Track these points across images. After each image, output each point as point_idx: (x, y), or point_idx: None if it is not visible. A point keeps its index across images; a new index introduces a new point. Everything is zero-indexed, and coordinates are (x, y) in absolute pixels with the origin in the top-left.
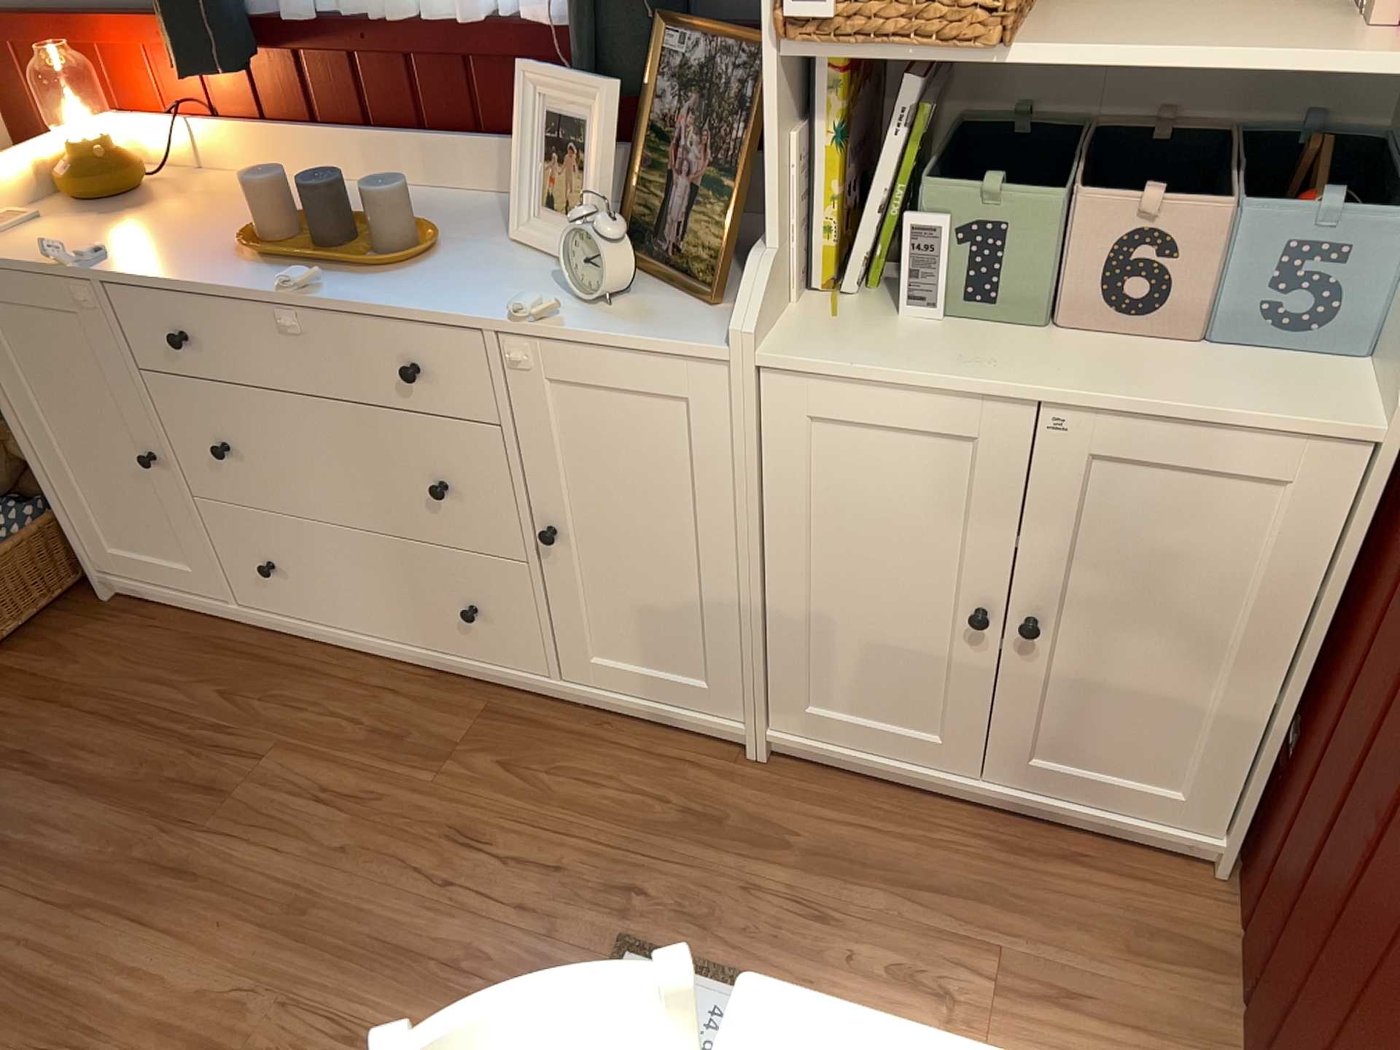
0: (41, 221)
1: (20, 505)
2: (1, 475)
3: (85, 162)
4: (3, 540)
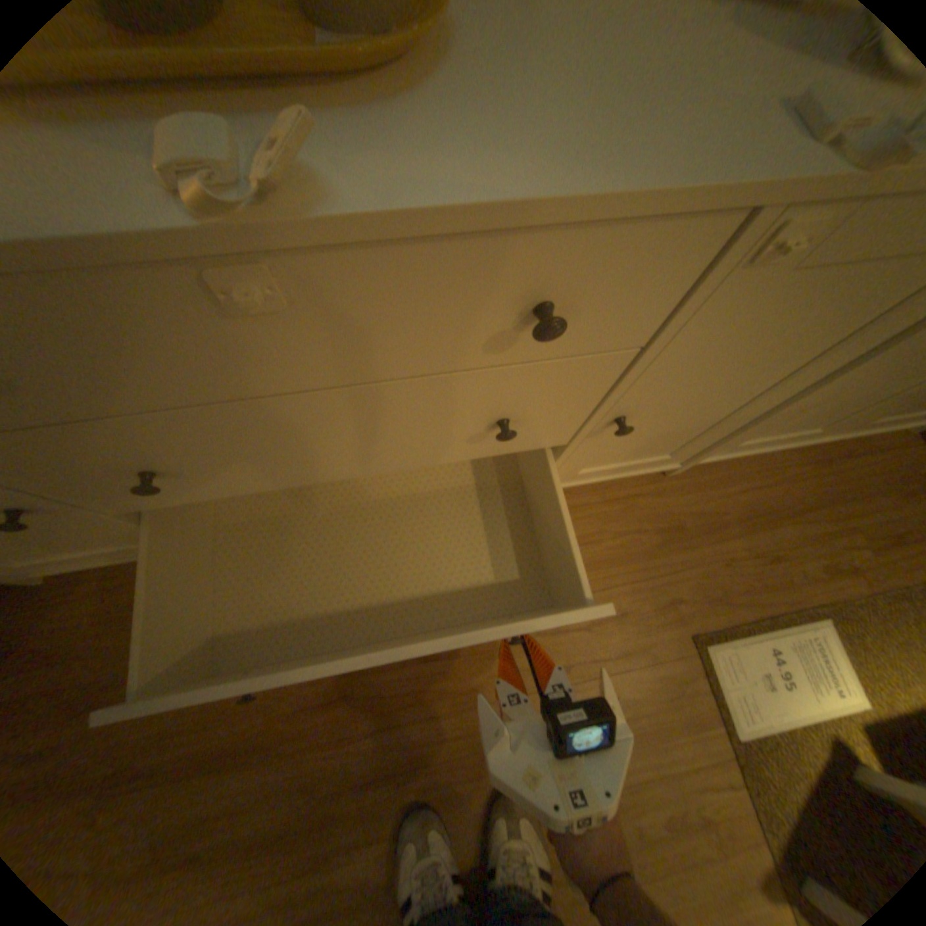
0: None
1: None
2: None
3: None
4: None
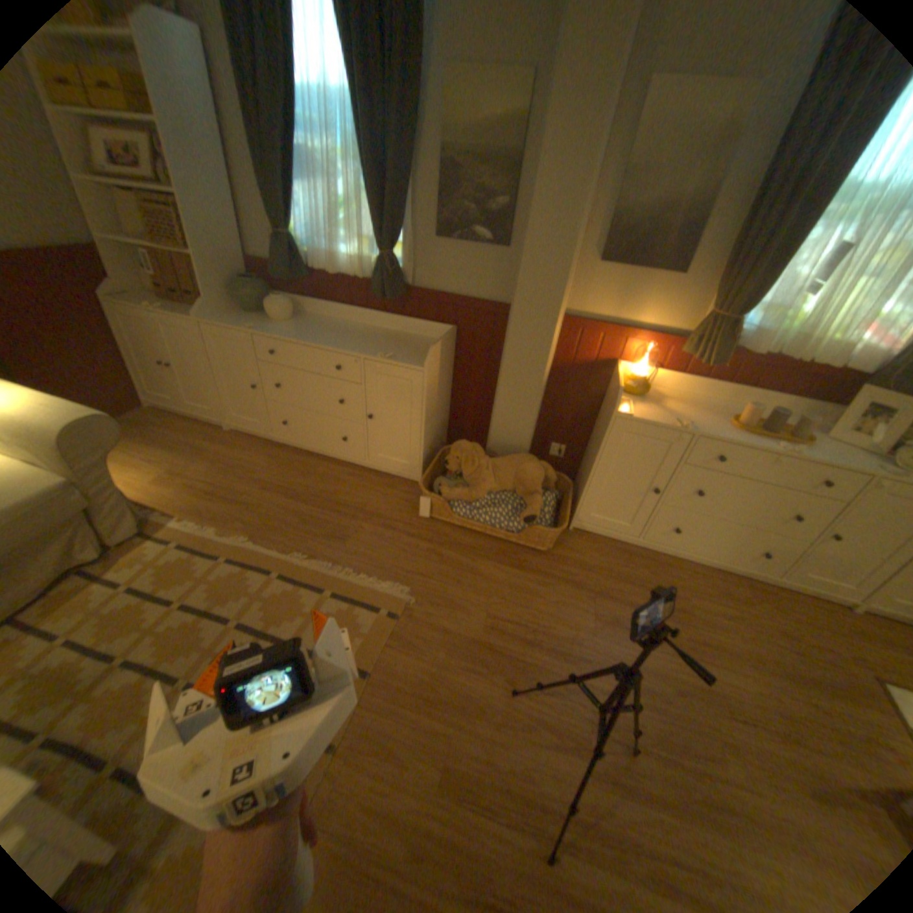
0: (628, 400)
1: (546, 493)
2: (542, 481)
3: (638, 380)
4: (548, 507)
